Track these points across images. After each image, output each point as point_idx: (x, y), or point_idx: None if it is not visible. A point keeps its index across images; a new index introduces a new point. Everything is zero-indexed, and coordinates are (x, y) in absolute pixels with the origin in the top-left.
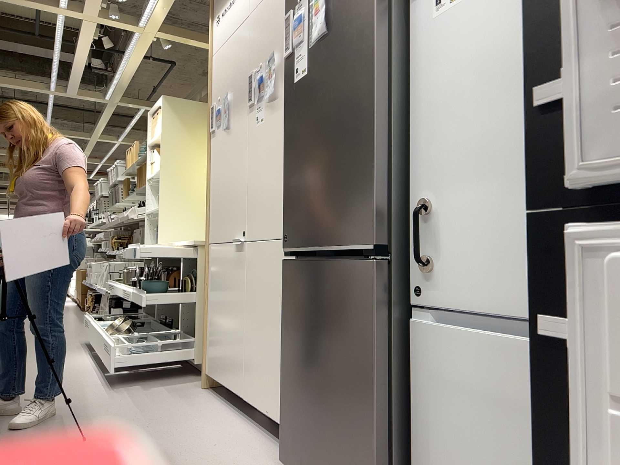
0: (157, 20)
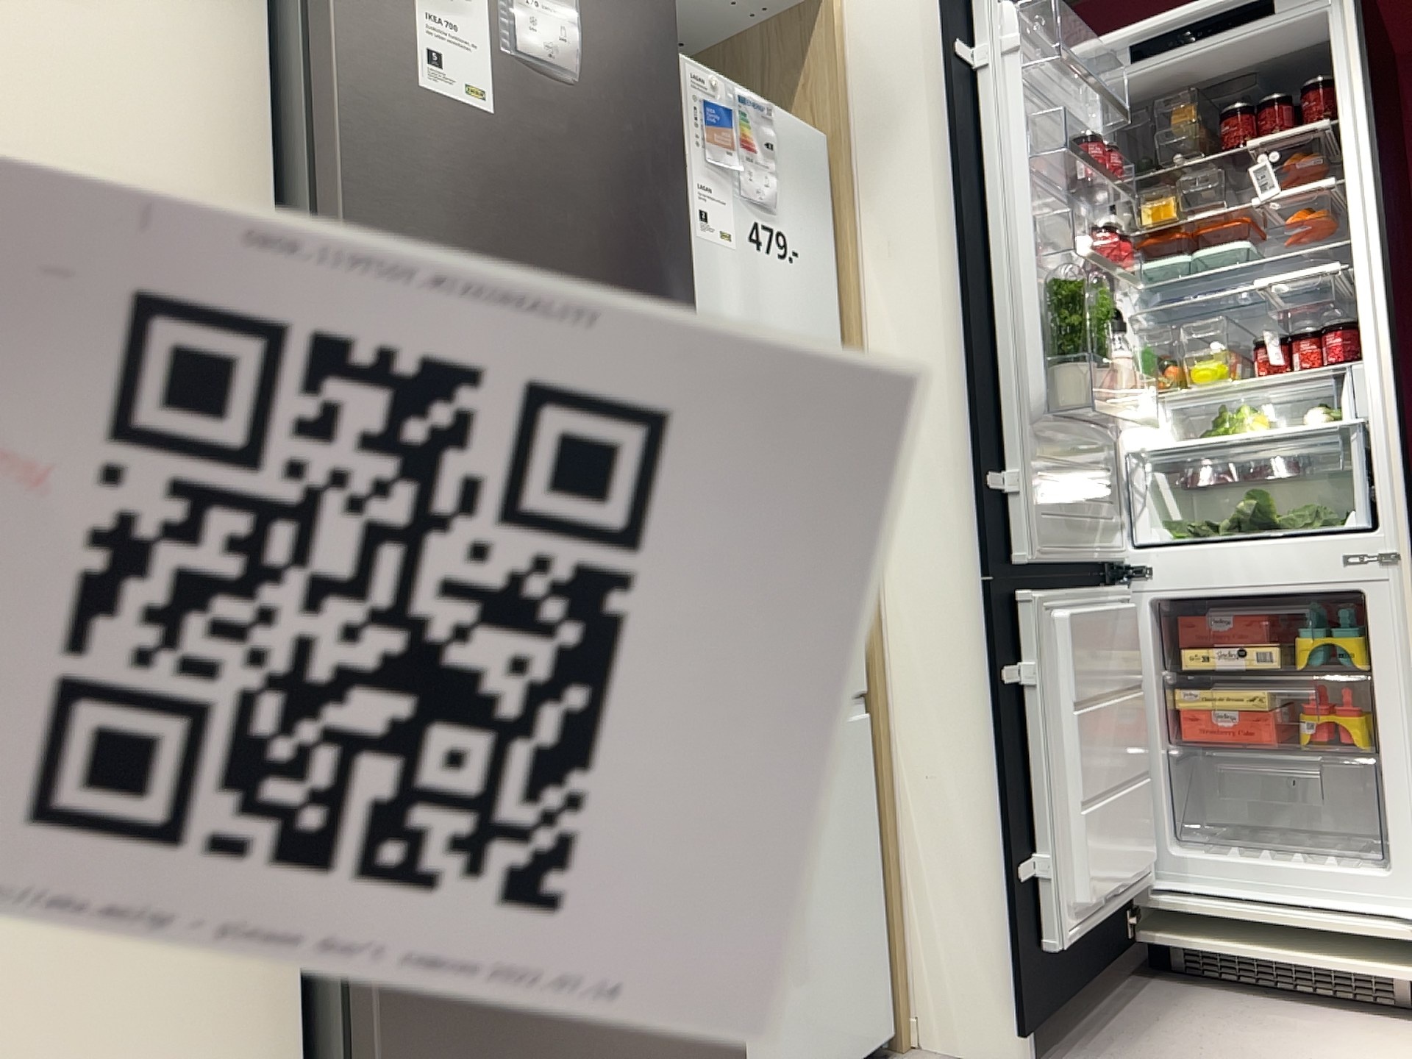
0: None
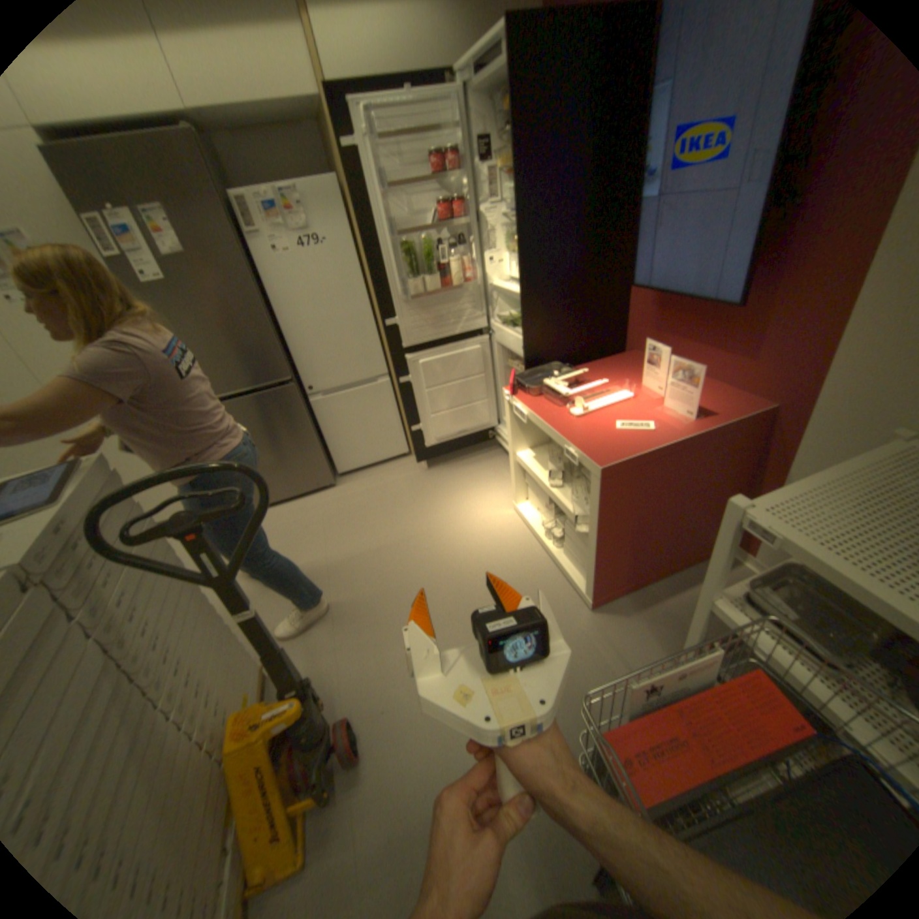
0: None
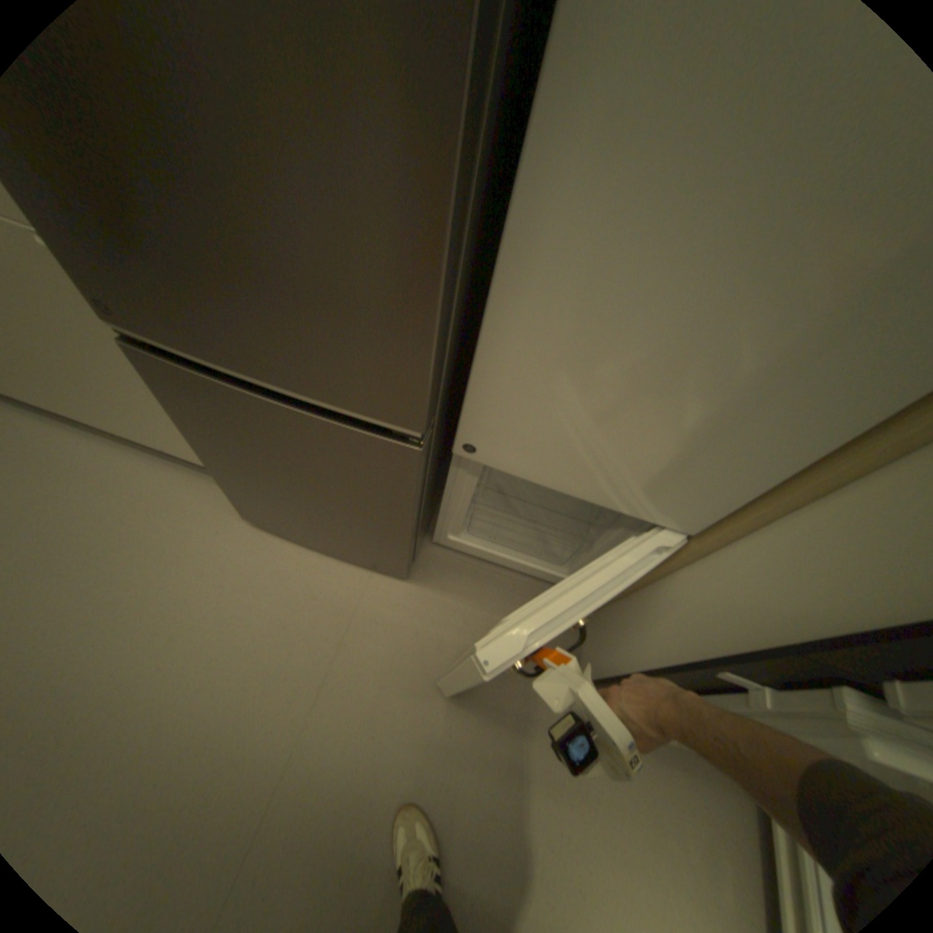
0: None
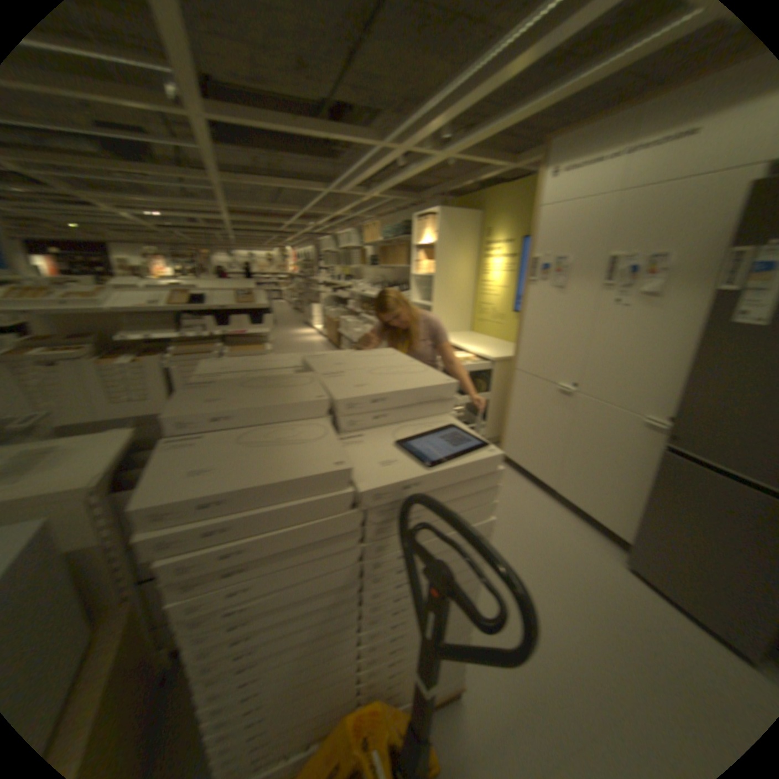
0: (462, 147)
